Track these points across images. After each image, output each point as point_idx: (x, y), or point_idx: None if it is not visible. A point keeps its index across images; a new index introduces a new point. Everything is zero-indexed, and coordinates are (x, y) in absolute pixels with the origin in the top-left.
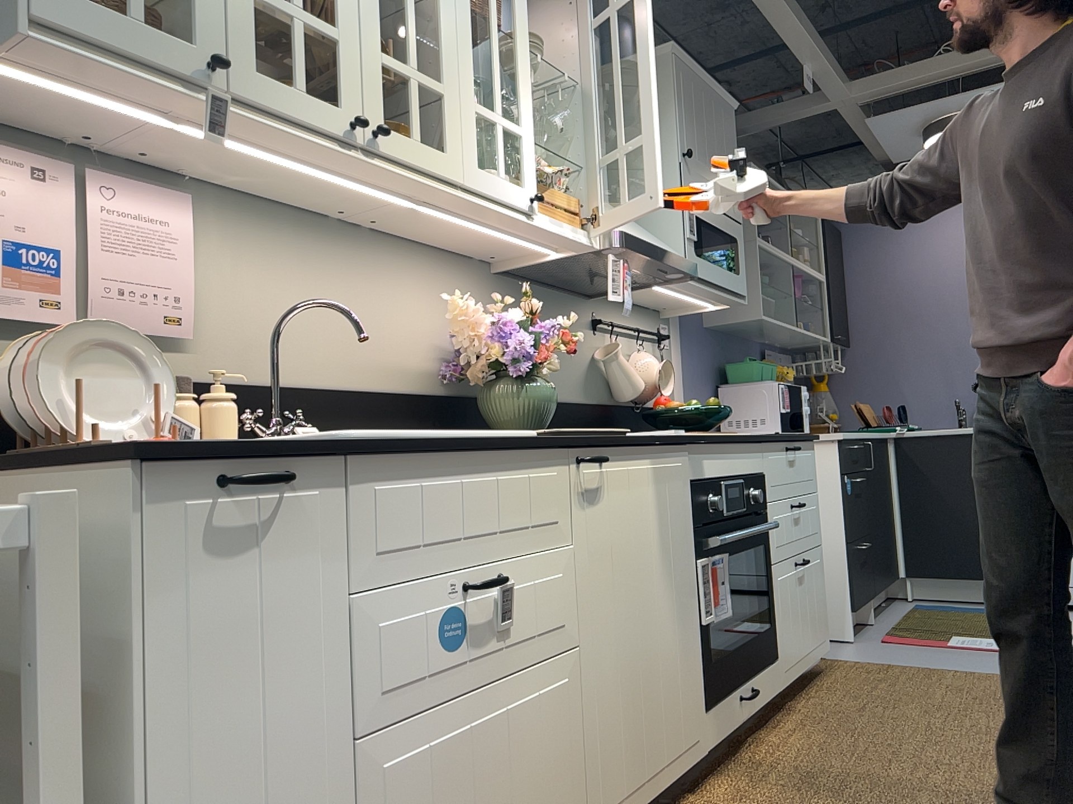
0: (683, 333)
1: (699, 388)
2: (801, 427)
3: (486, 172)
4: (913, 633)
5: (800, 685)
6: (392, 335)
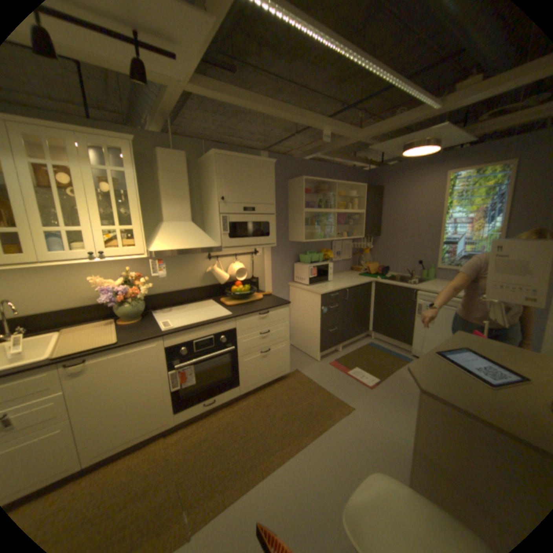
0: (271, 247)
1: (280, 266)
2: (325, 280)
3: (55, 252)
4: (345, 362)
5: (268, 385)
6: (82, 288)
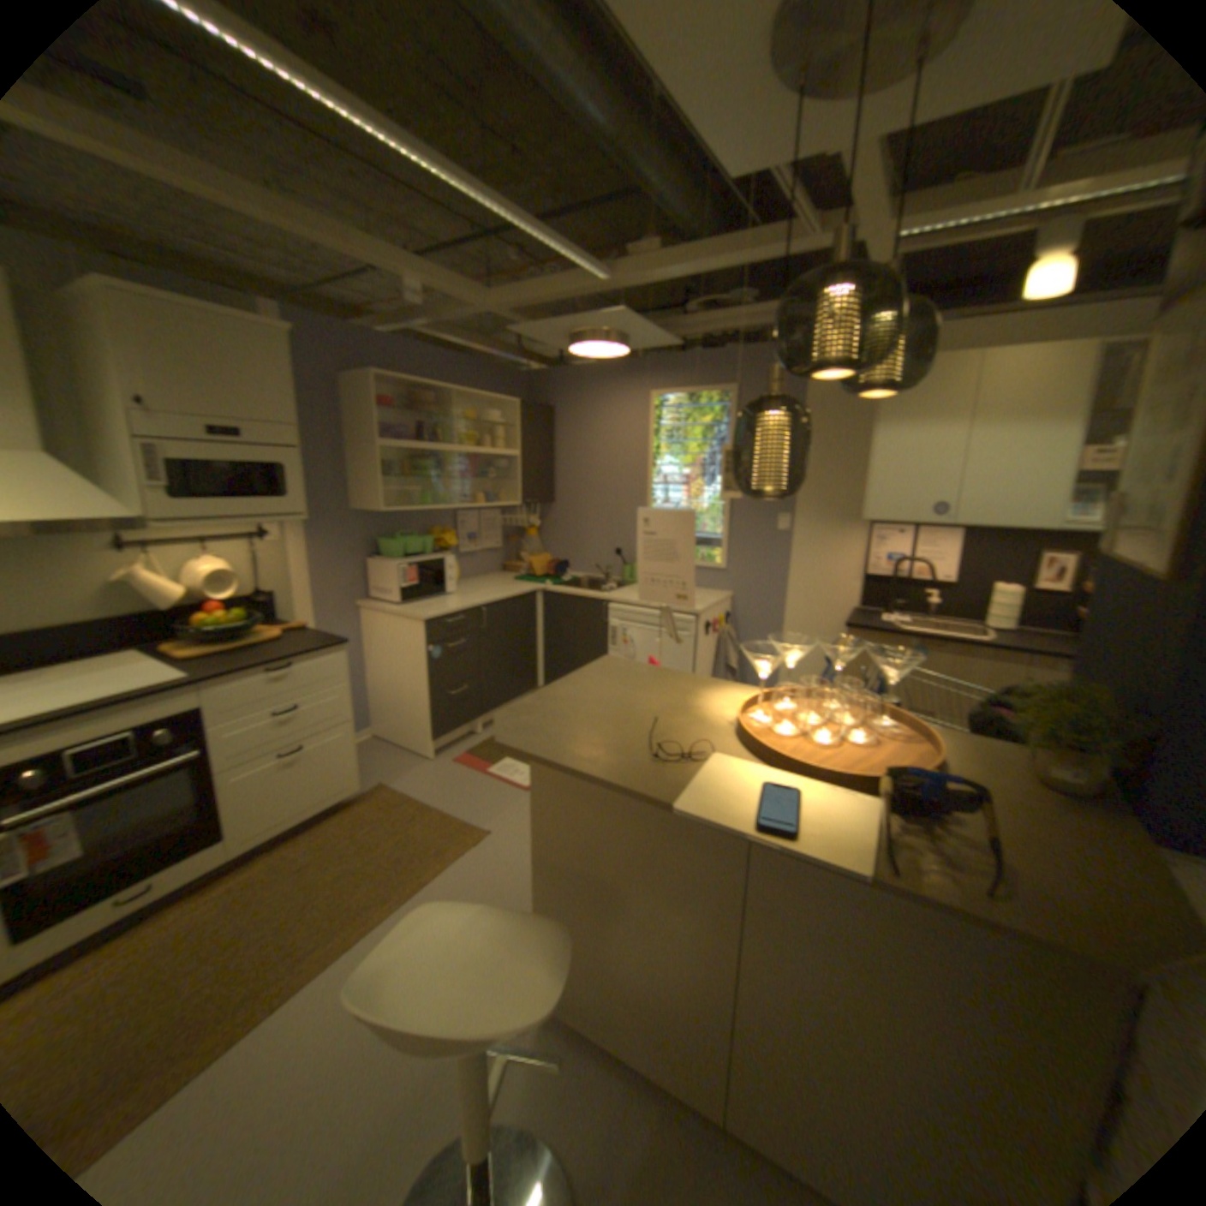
0: (307, 523)
1: (335, 564)
2: (441, 591)
3: None
4: (487, 753)
5: (309, 827)
6: None
